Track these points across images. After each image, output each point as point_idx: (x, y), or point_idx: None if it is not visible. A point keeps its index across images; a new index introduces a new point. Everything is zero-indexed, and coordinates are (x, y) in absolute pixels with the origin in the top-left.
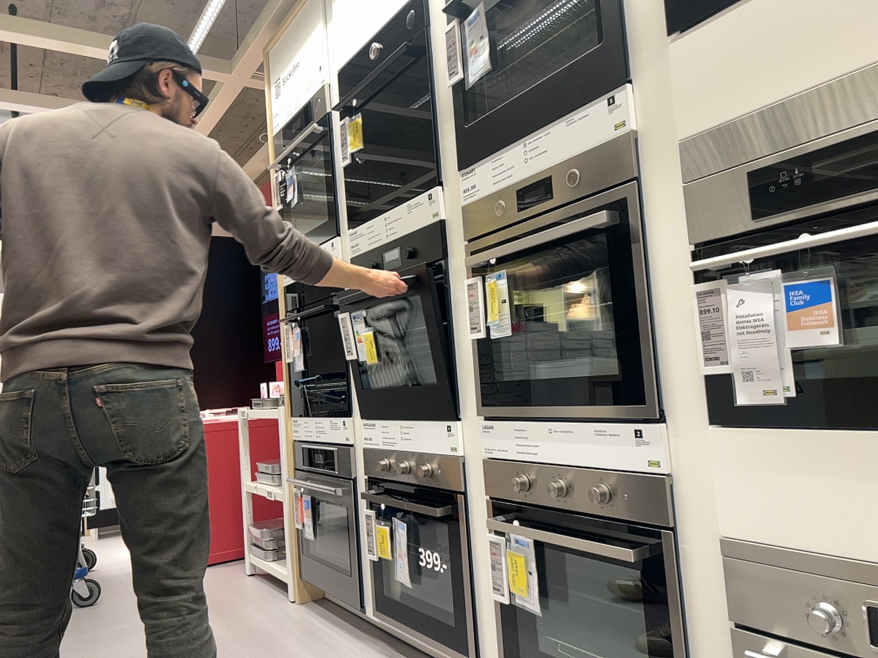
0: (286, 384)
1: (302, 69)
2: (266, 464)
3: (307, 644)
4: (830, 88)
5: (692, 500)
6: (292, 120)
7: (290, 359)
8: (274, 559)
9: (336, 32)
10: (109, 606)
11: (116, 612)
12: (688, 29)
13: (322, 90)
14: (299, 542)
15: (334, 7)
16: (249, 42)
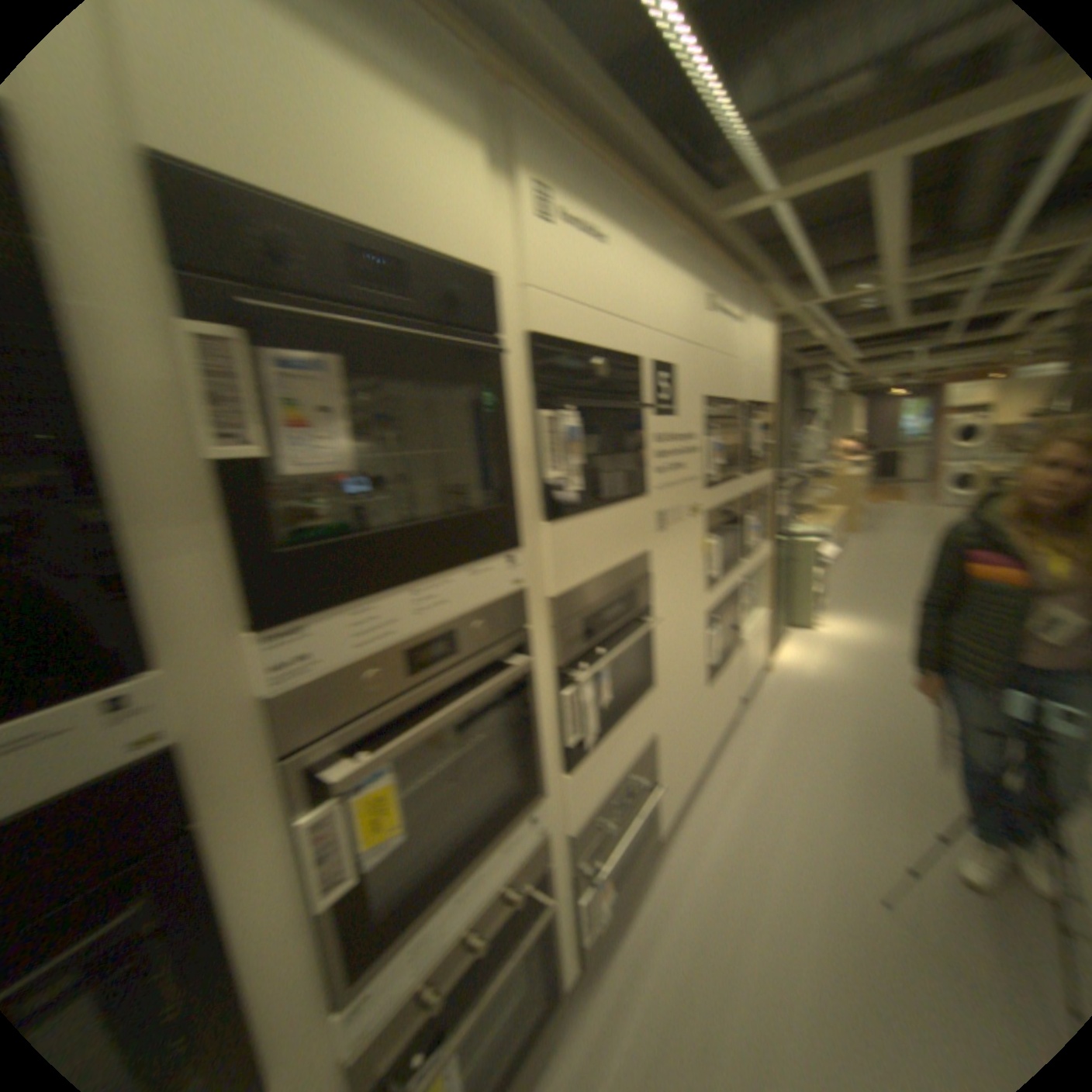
0: None
1: None
2: None
3: None
4: (598, 576)
5: (554, 838)
6: None
7: None
8: None
9: None
10: None
11: None
12: (555, 521)
13: None
14: None
15: None
16: None
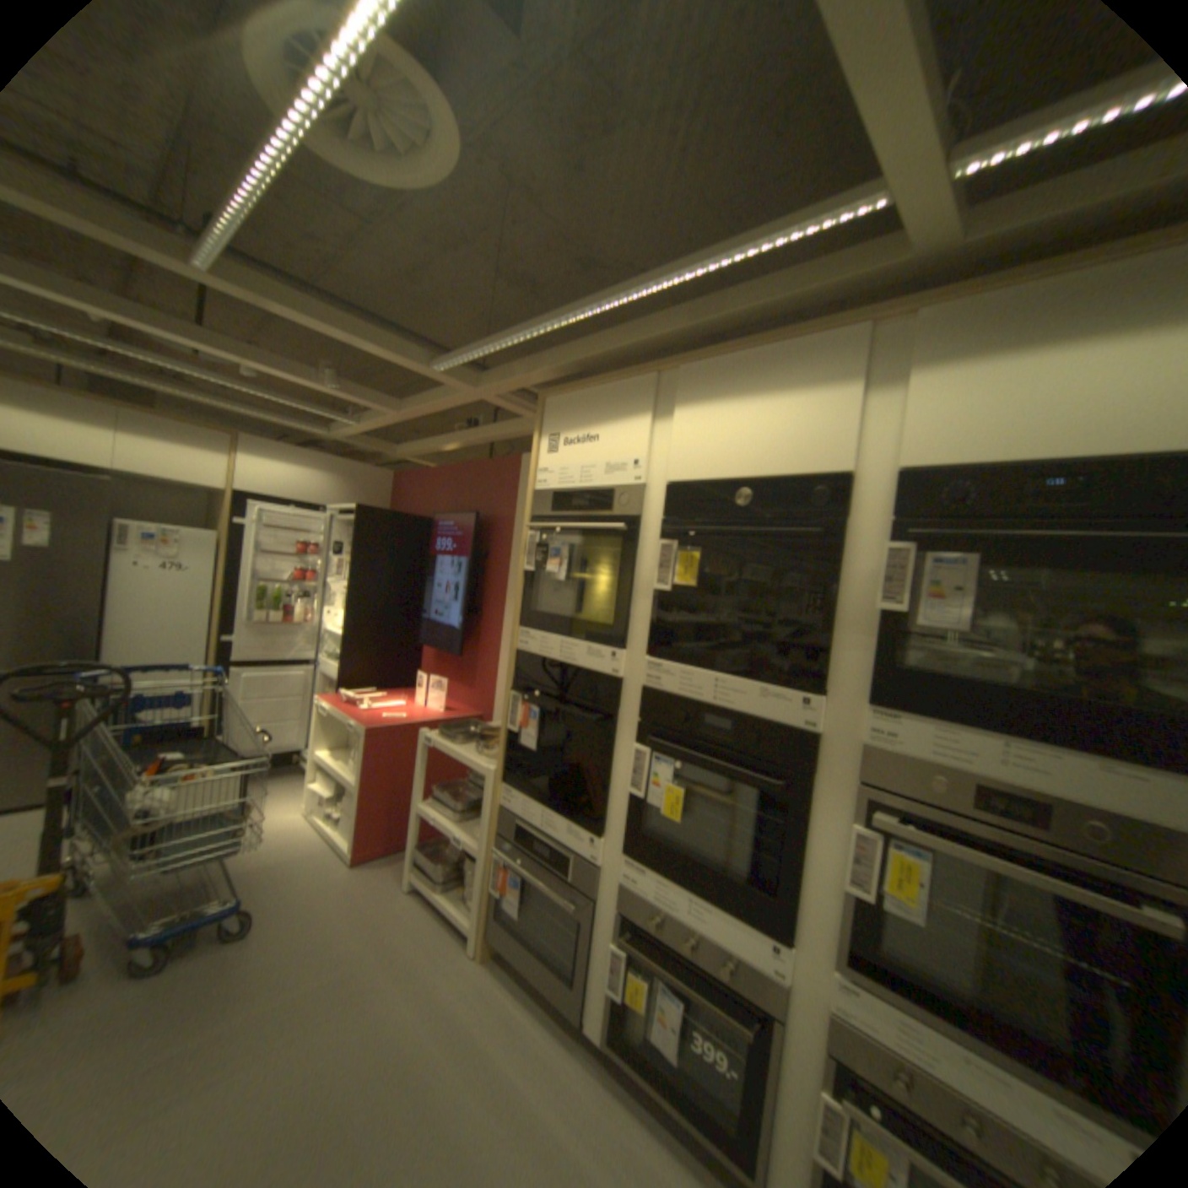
0: (502, 751)
1: (603, 446)
2: (441, 792)
3: (517, 1061)
4: None
5: None
6: (574, 492)
7: (515, 731)
8: (441, 896)
9: (674, 436)
10: (261, 949)
11: (273, 962)
12: None
13: (636, 488)
14: (490, 910)
15: (677, 407)
16: (515, 371)
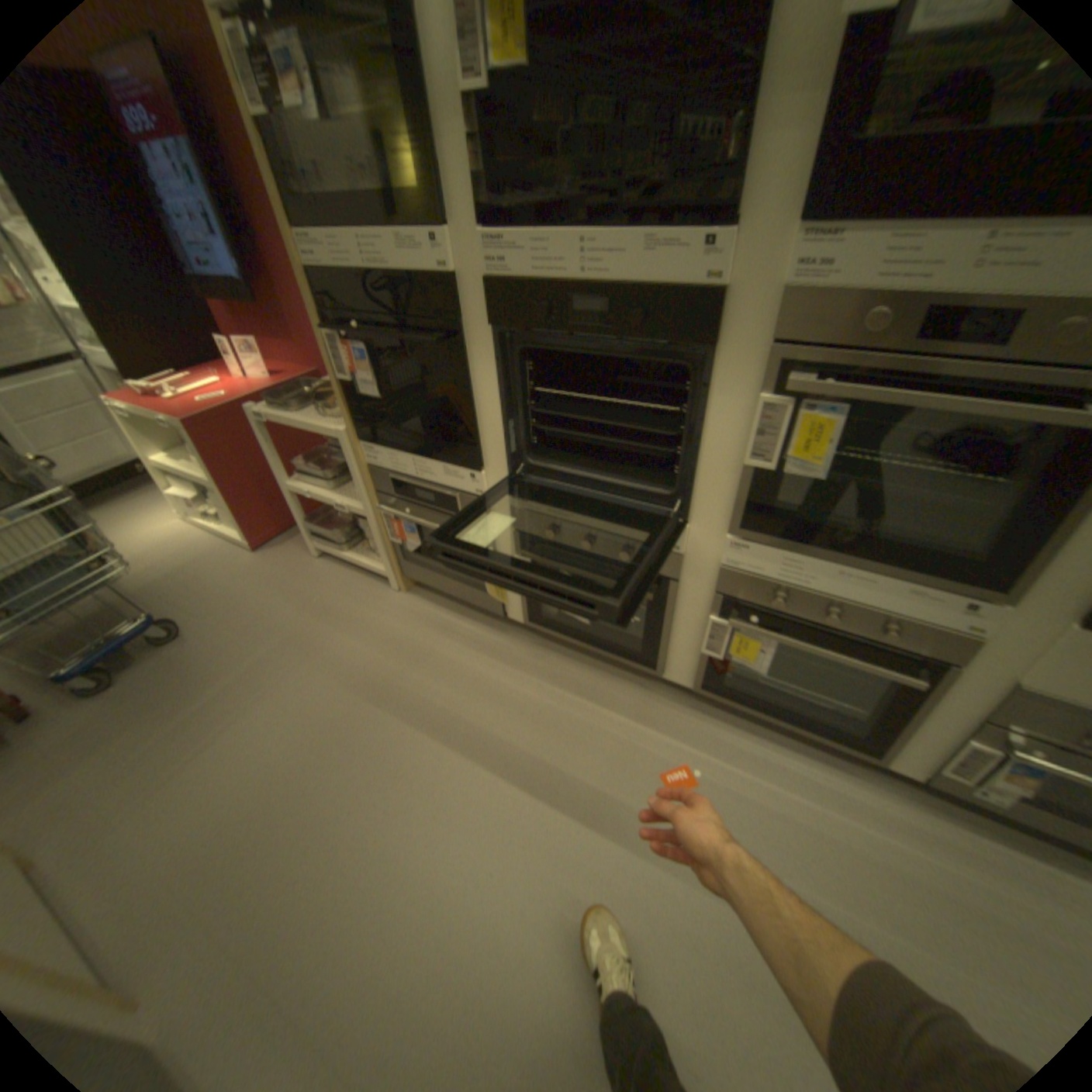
0: (344, 406)
1: None
2: (303, 463)
3: (460, 647)
4: None
5: (996, 655)
6: None
7: (348, 379)
8: (349, 550)
9: None
10: (199, 638)
11: (215, 644)
12: None
13: None
14: (397, 552)
15: None
16: None
